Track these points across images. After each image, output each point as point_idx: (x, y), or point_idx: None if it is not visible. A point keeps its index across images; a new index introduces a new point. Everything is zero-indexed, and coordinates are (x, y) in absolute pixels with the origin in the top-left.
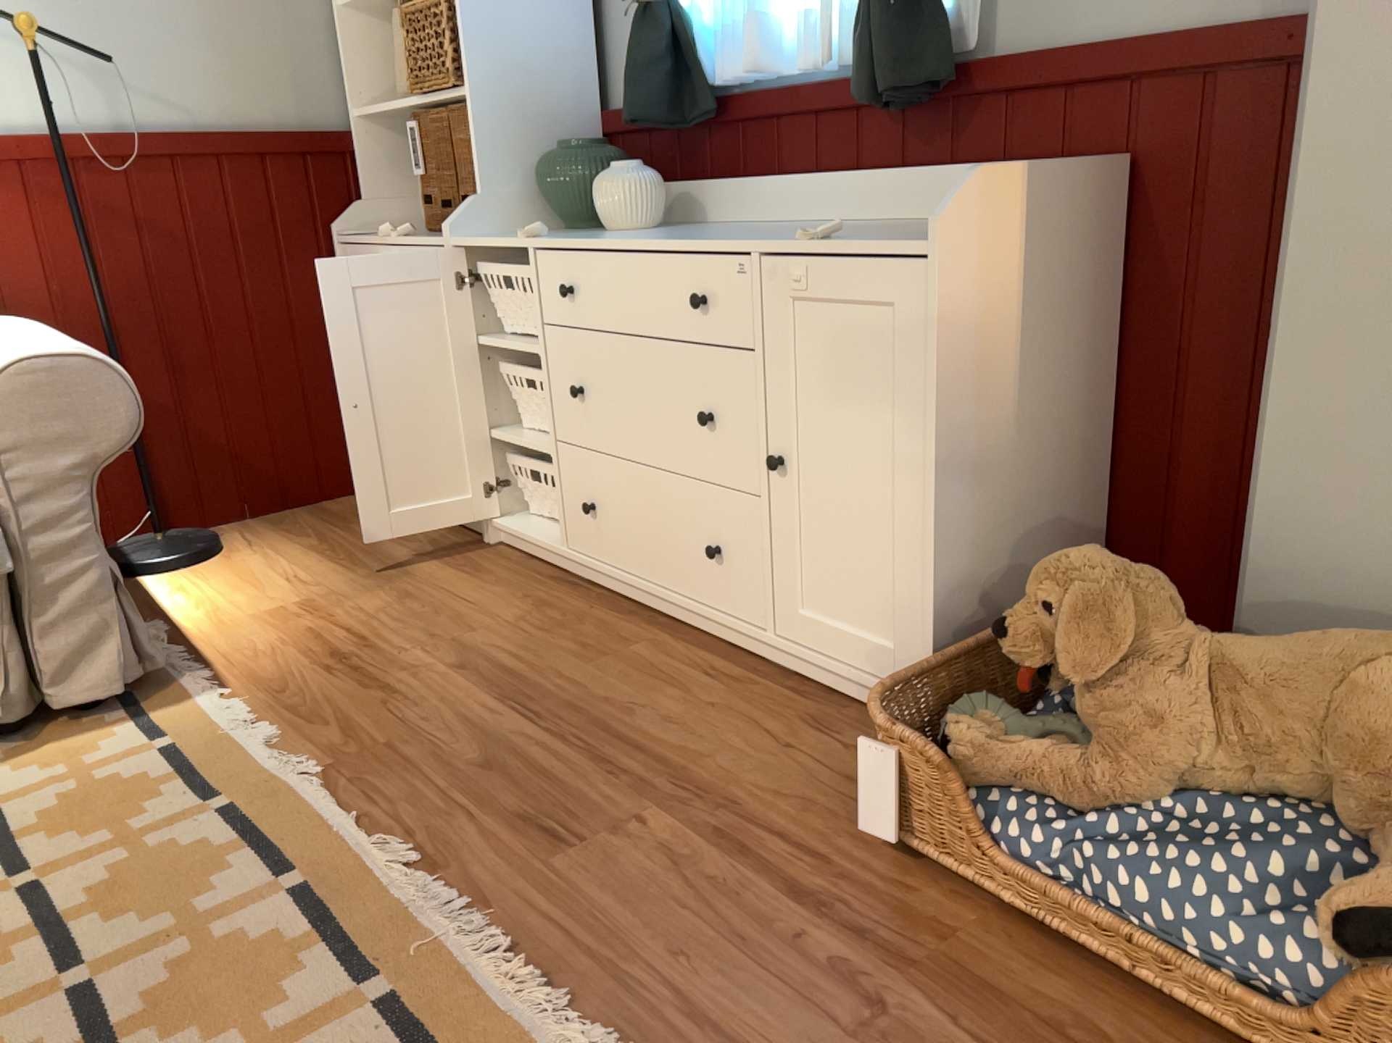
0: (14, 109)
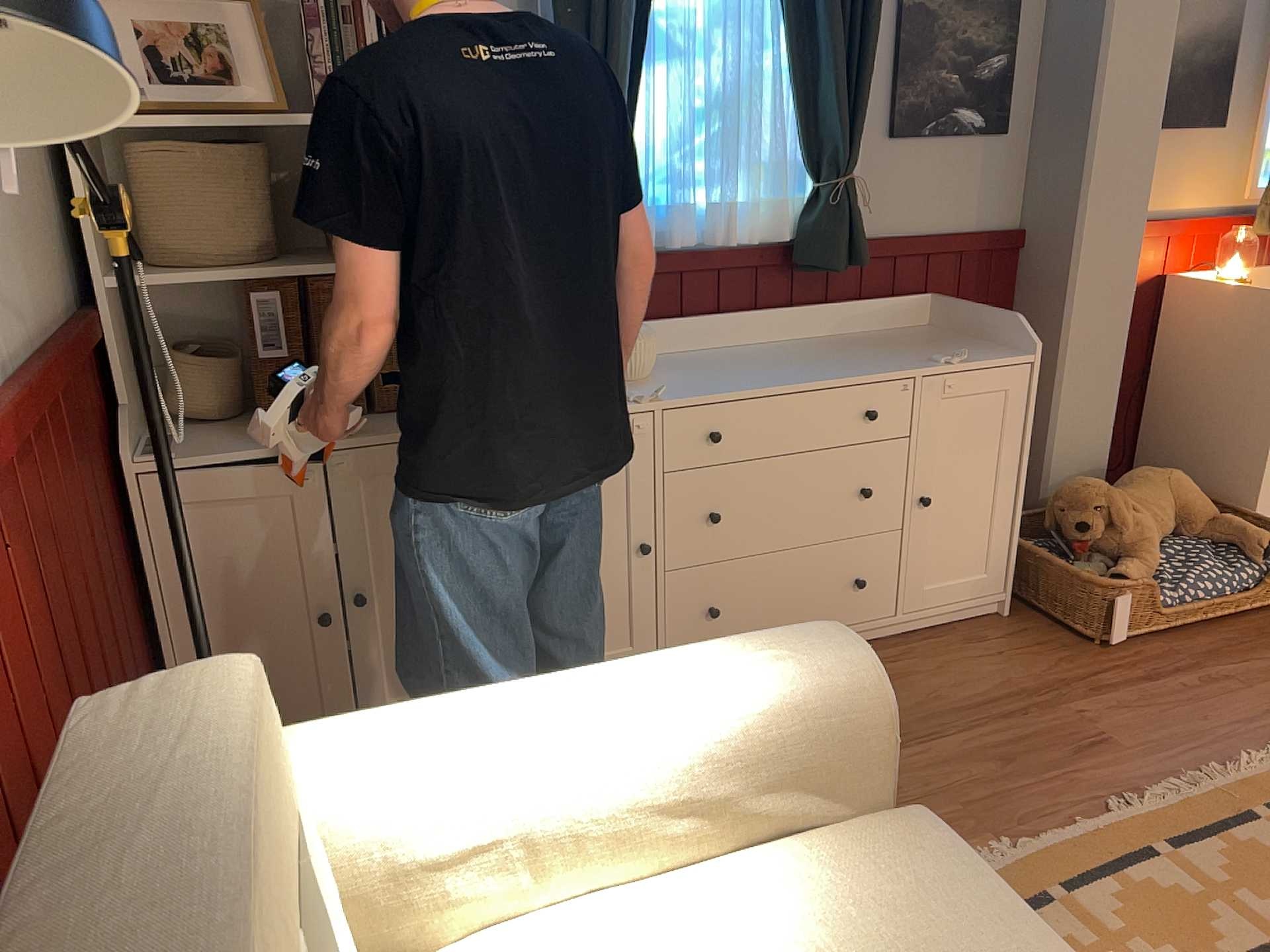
0: None
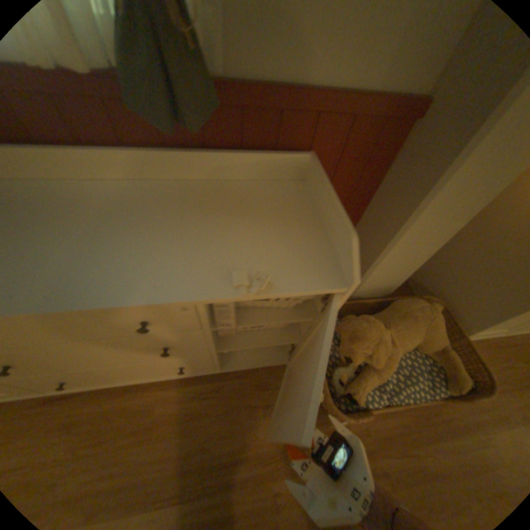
0: None
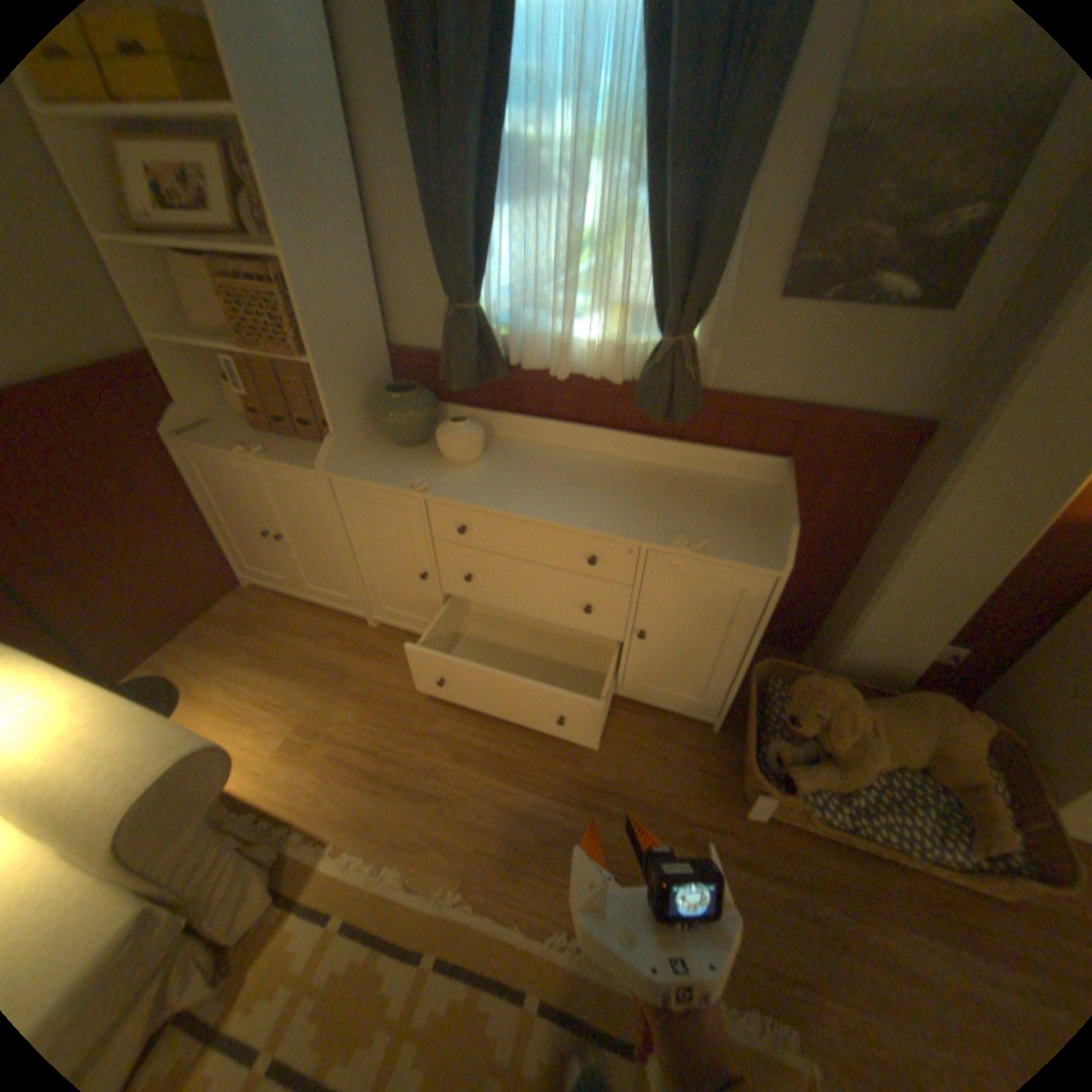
0: None
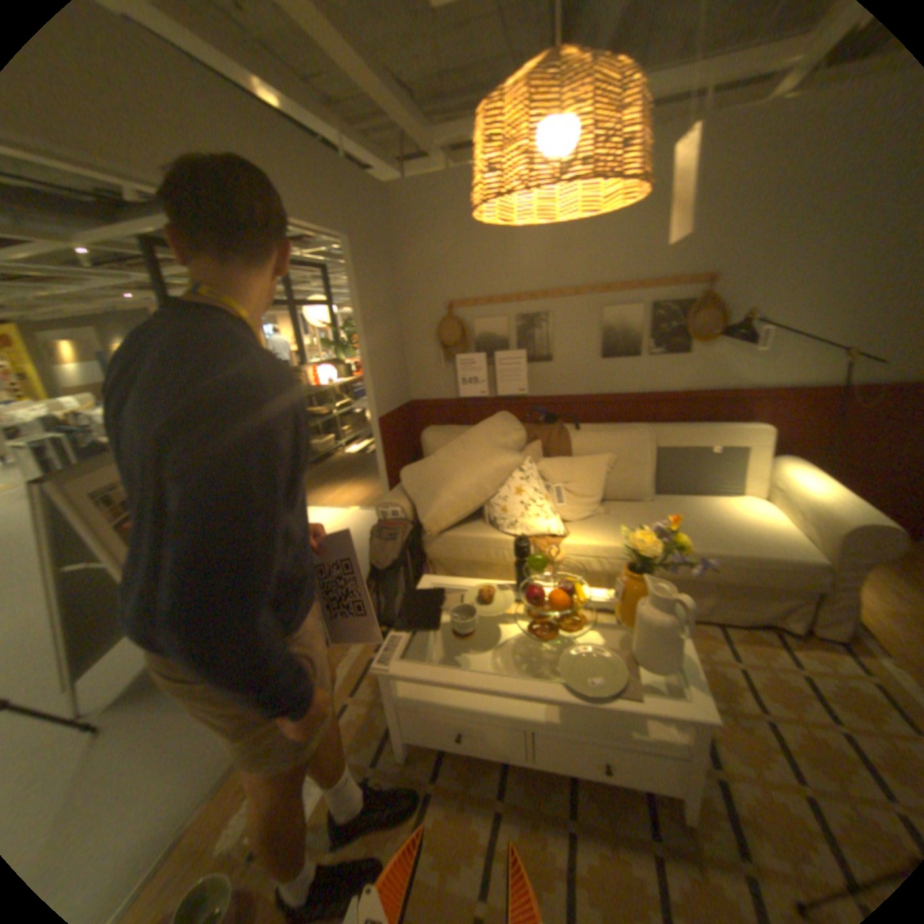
0: (820, 374)
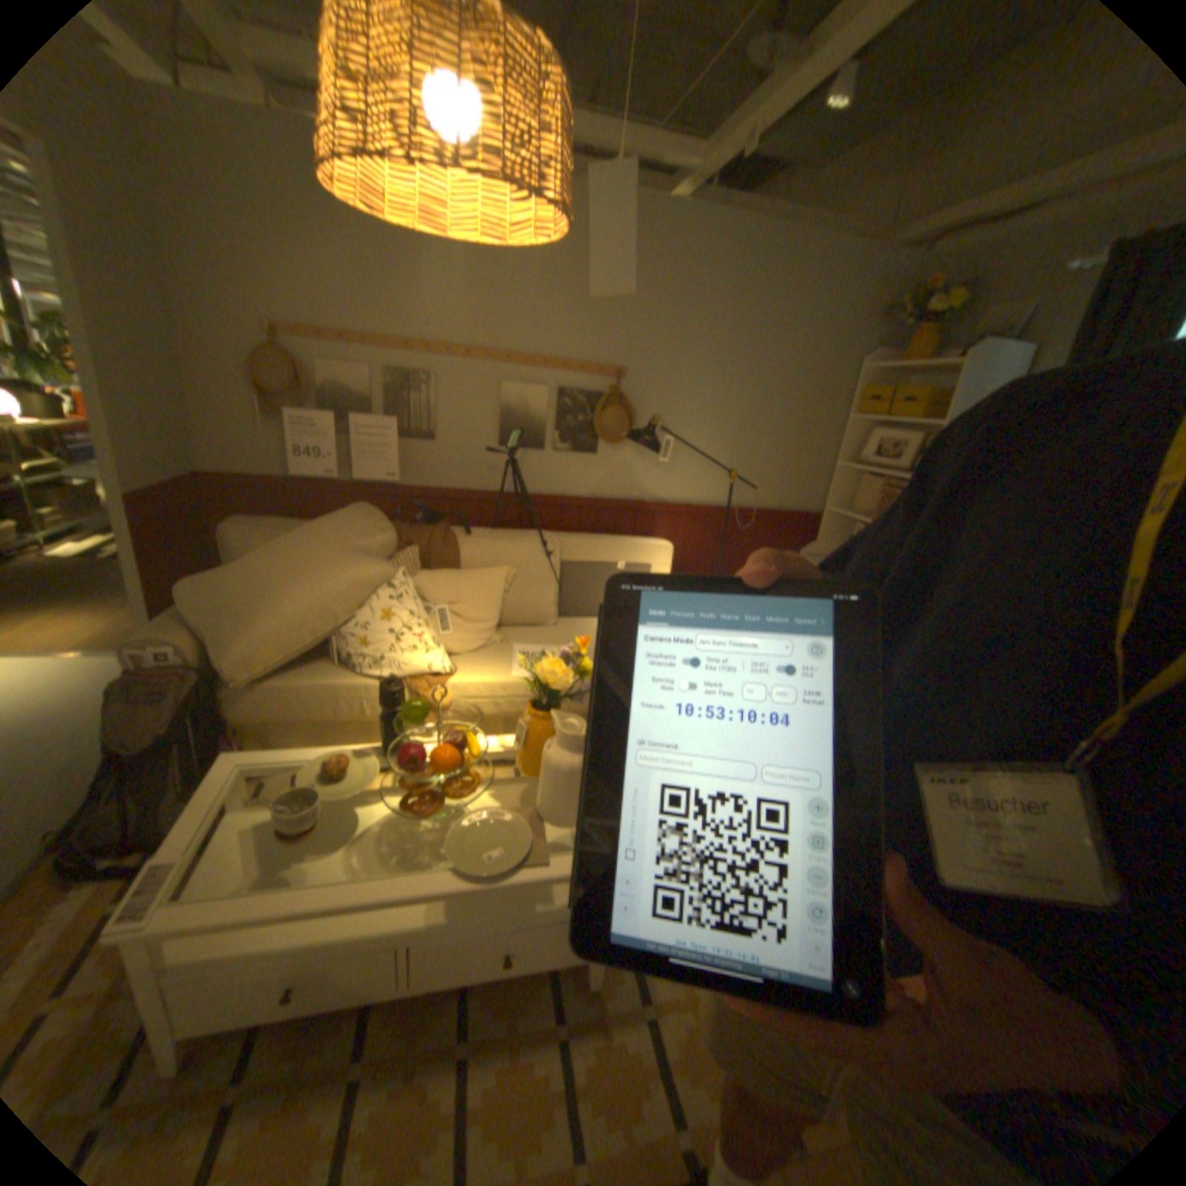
0: (709, 492)
